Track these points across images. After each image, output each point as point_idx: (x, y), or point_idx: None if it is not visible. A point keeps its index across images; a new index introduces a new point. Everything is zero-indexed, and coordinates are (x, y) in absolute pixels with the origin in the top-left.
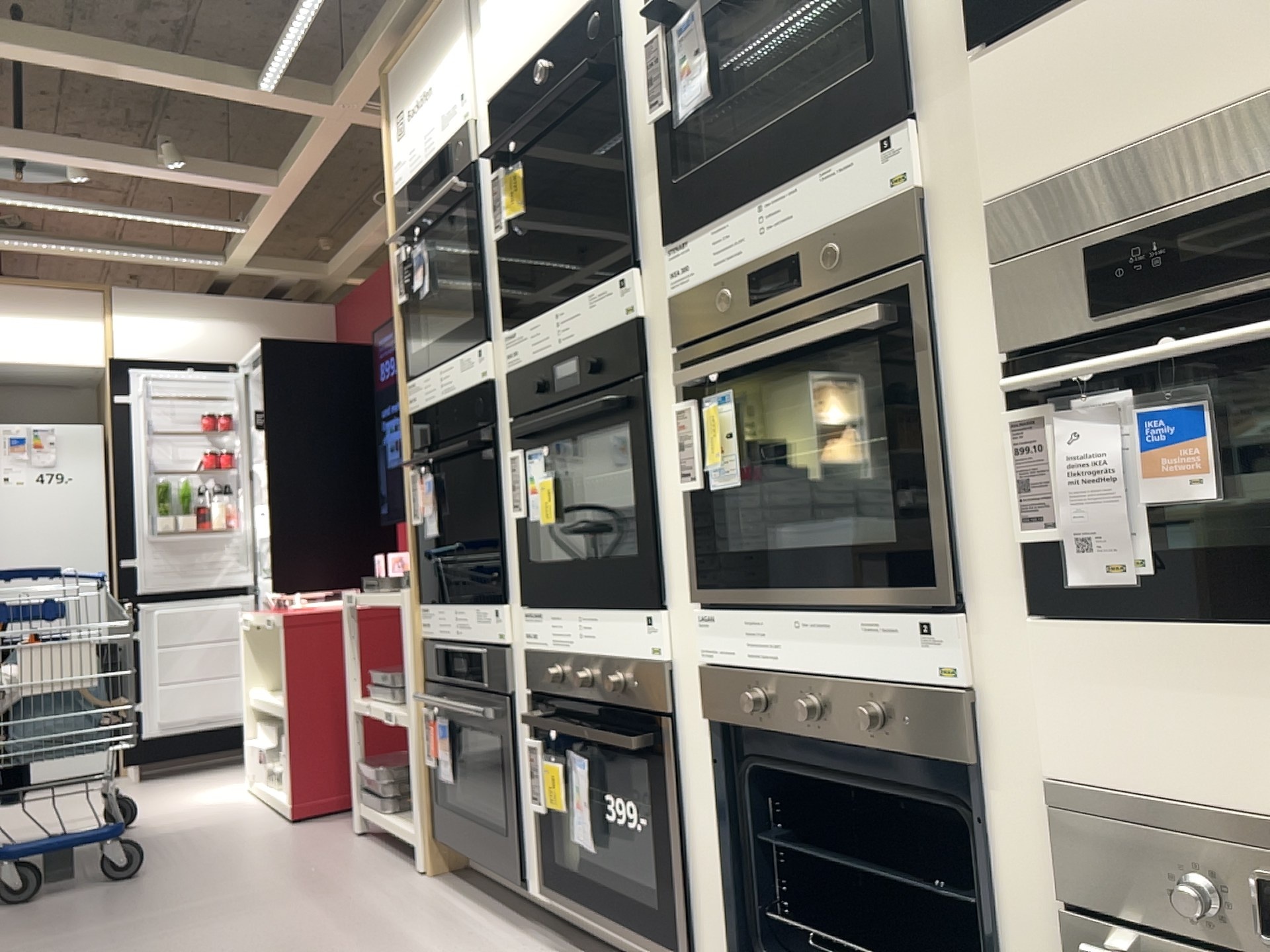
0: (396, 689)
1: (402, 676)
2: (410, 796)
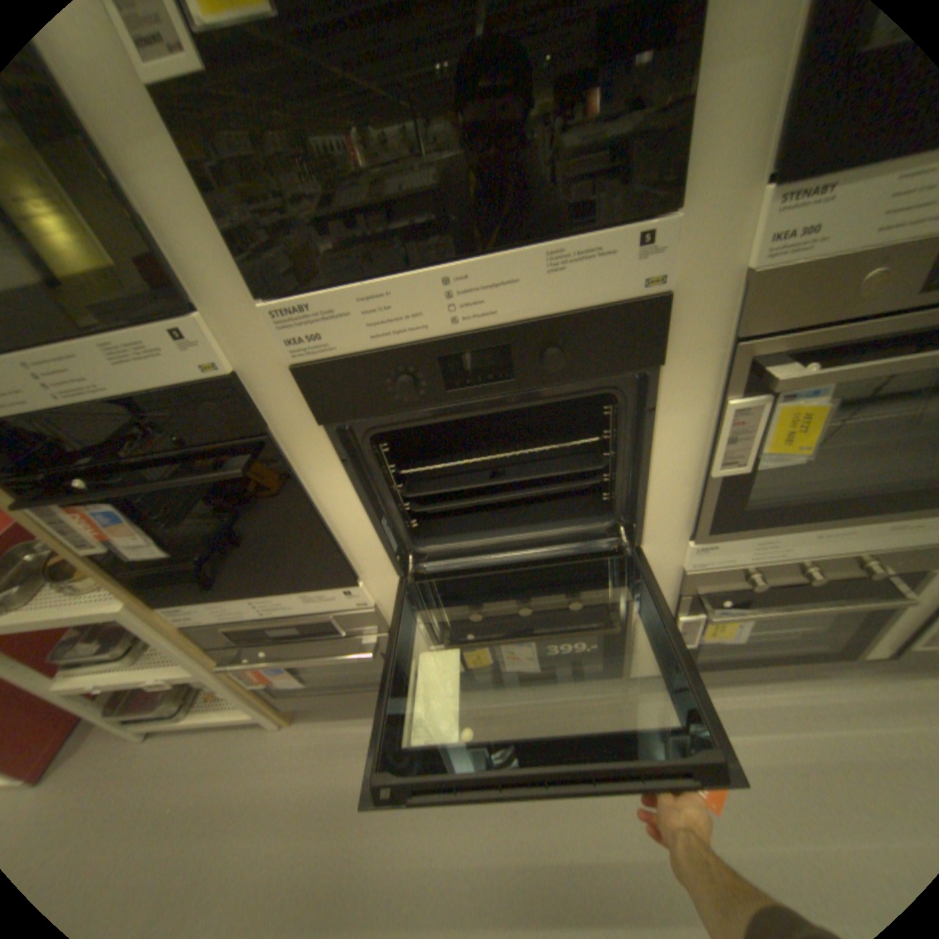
0: (121, 659)
1: (117, 646)
2: (185, 693)
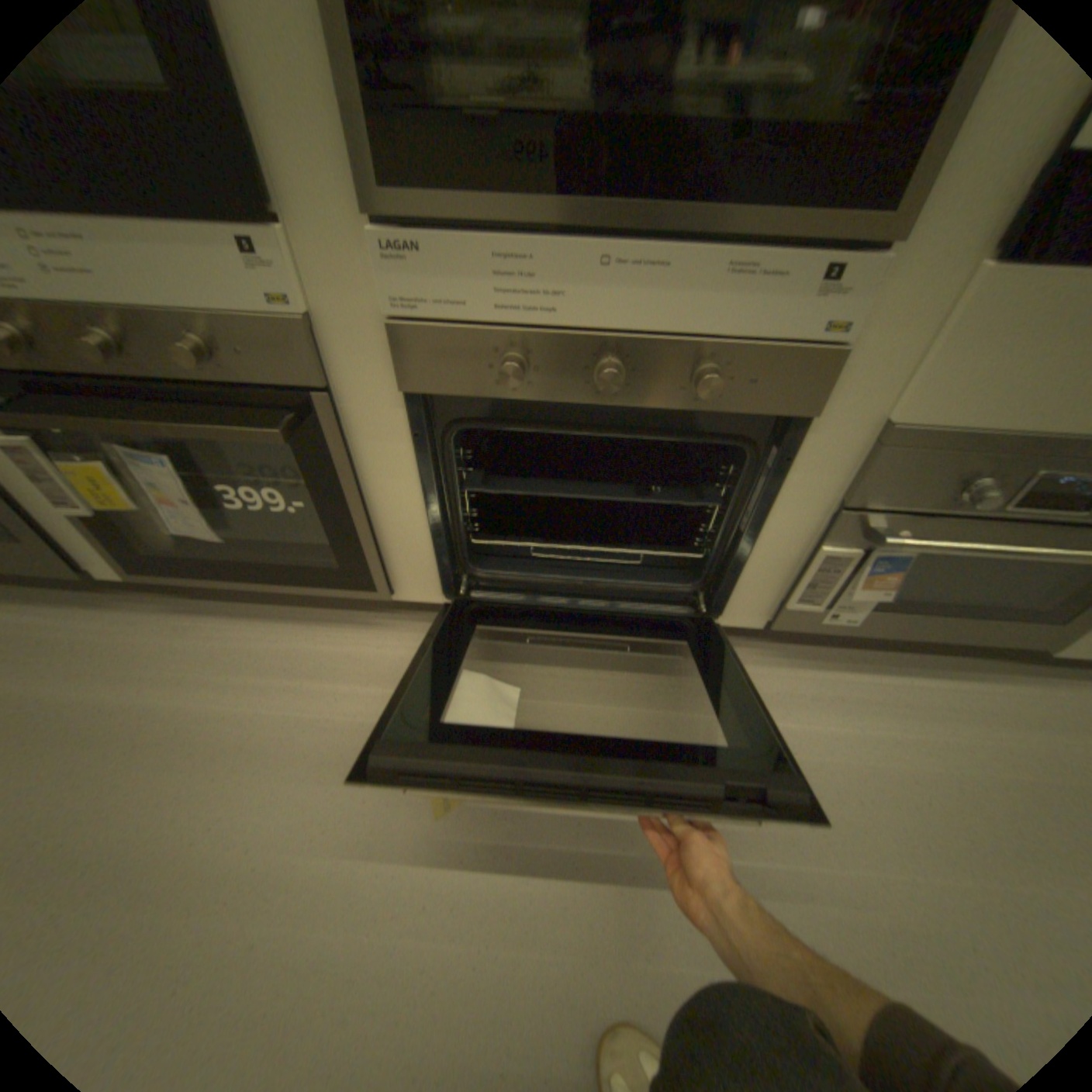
0: None
1: None
2: None
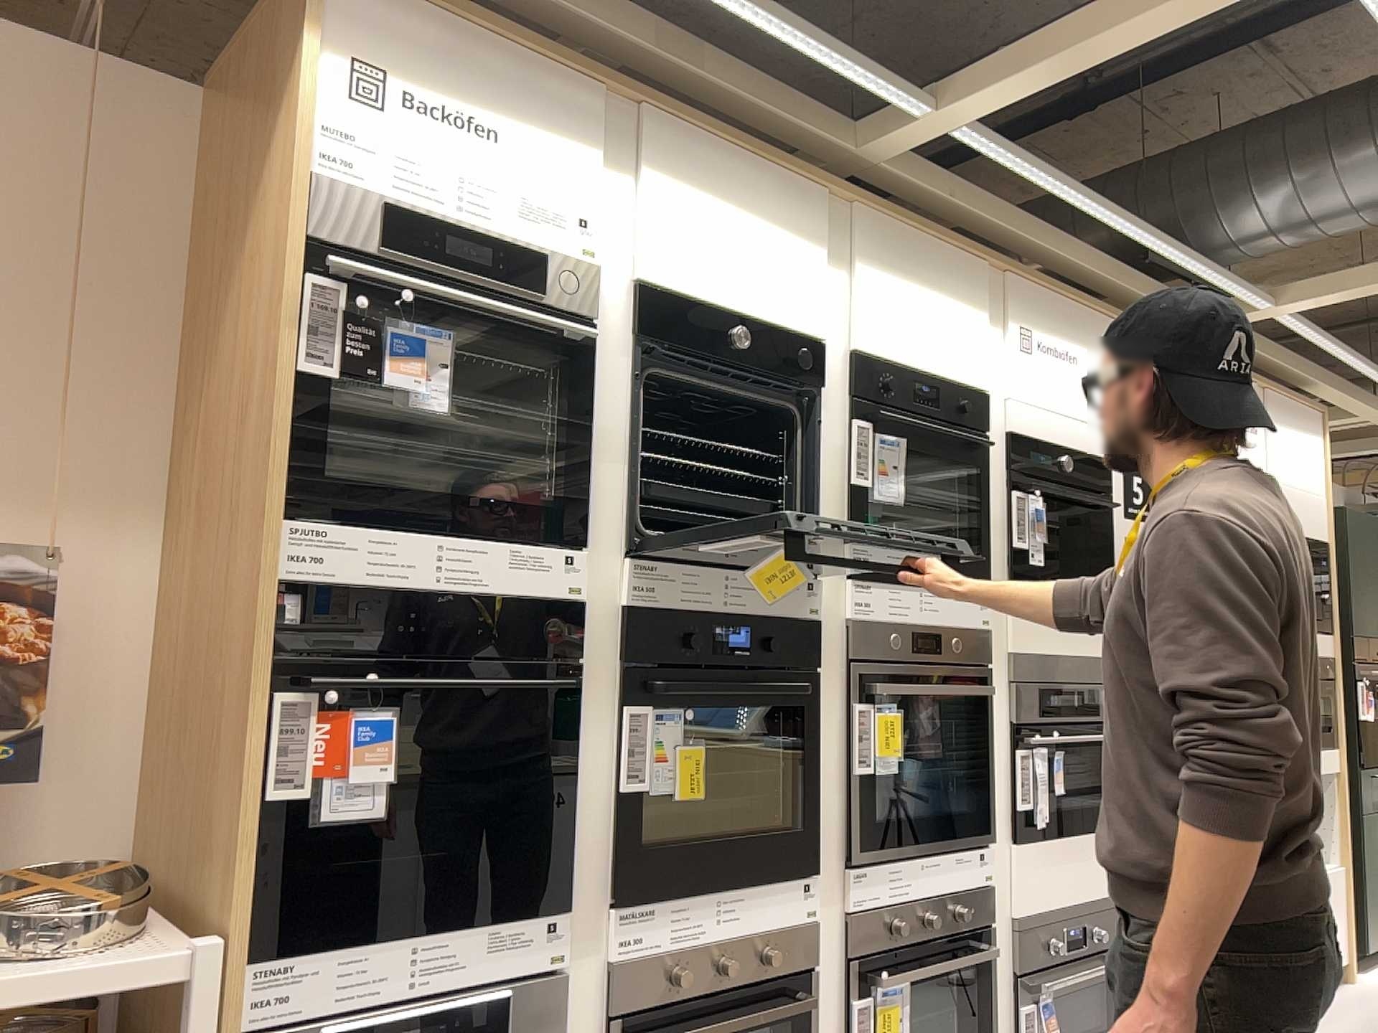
0: None
1: None
2: None
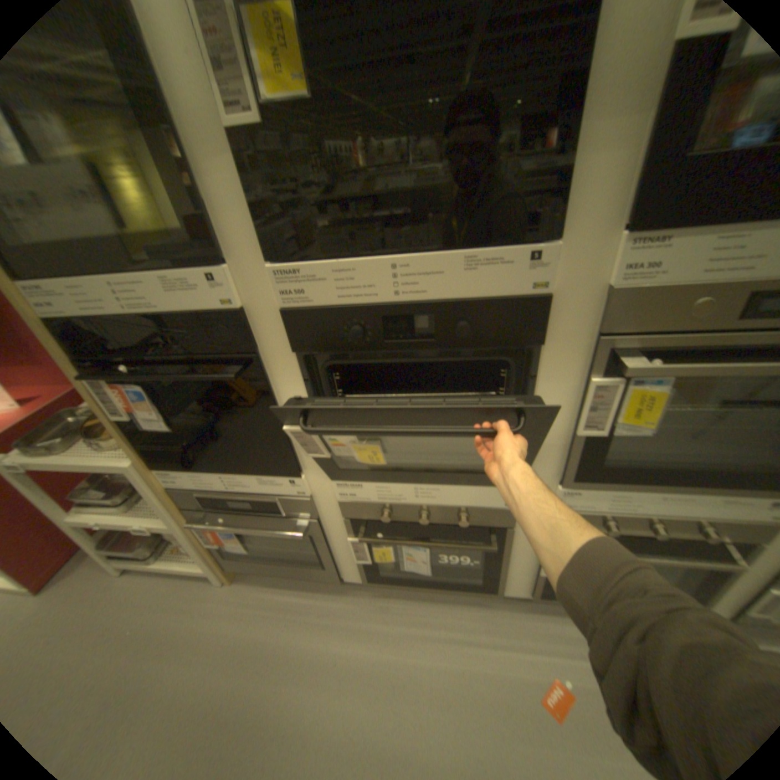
0: (120, 507)
1: (119, 497)
2: (159, 545)
